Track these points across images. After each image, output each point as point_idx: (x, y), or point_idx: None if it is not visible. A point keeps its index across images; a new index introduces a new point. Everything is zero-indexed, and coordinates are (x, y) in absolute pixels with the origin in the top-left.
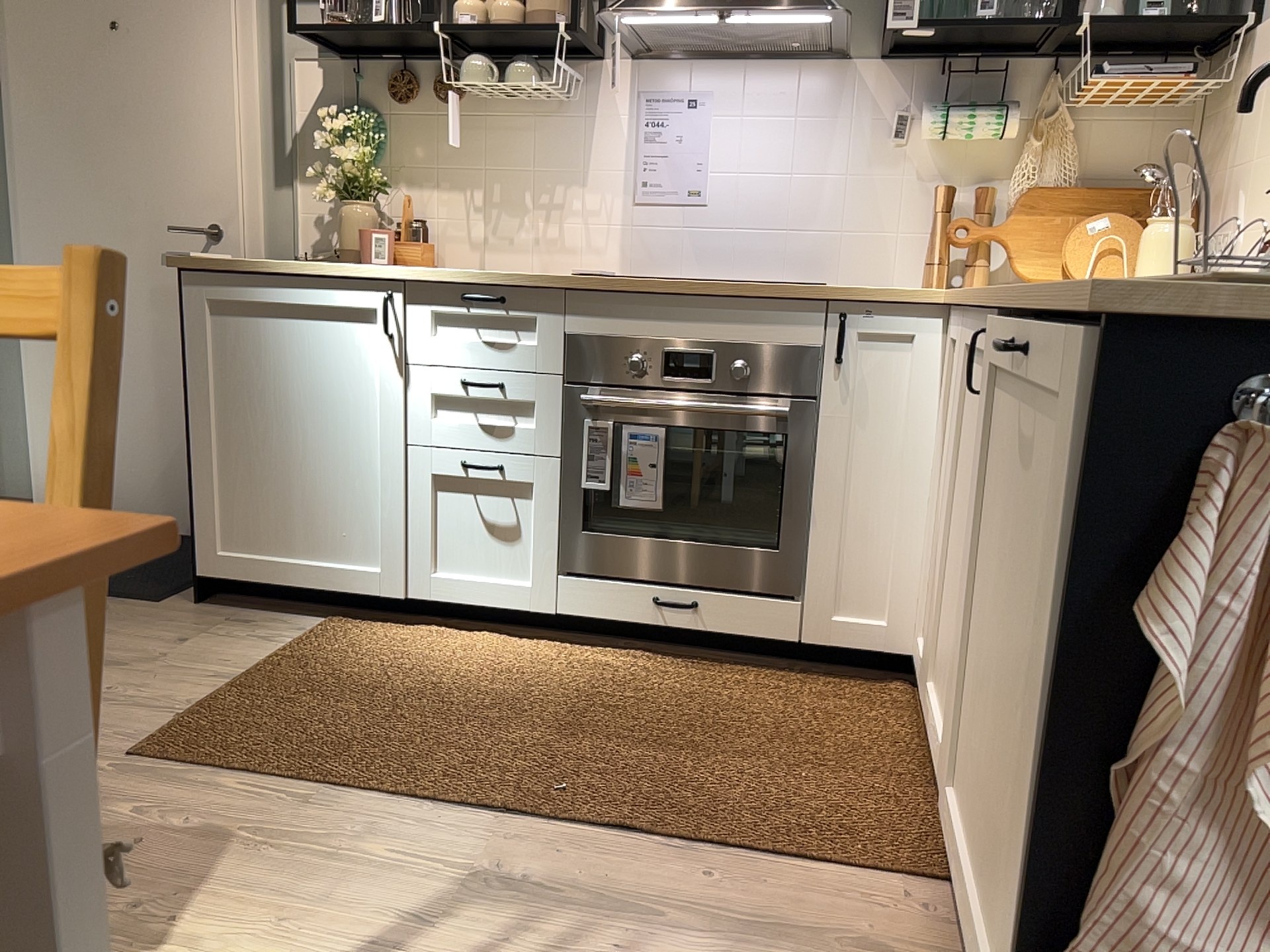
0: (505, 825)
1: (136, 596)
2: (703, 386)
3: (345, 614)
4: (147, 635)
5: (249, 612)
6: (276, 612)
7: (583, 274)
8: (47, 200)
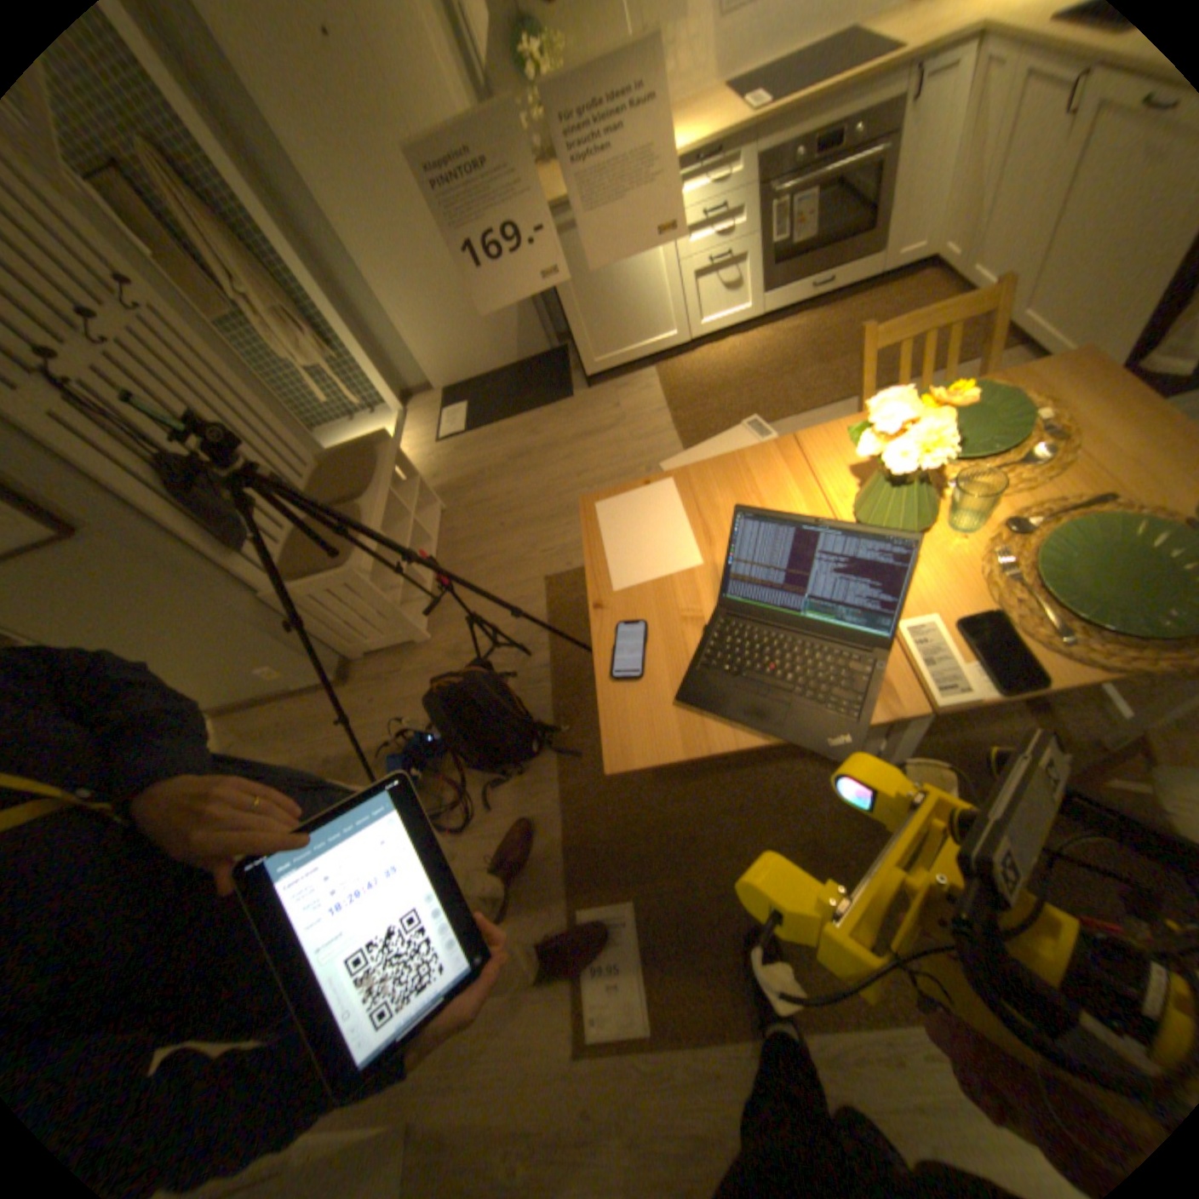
0: (847, 403)
1: (561, 399)
2: (833, 153)
3: (657, 361)
4: (598, 411)
5: (618, 381)
6: (628, 375)
7: (763, 109)
8: (352, 202)
